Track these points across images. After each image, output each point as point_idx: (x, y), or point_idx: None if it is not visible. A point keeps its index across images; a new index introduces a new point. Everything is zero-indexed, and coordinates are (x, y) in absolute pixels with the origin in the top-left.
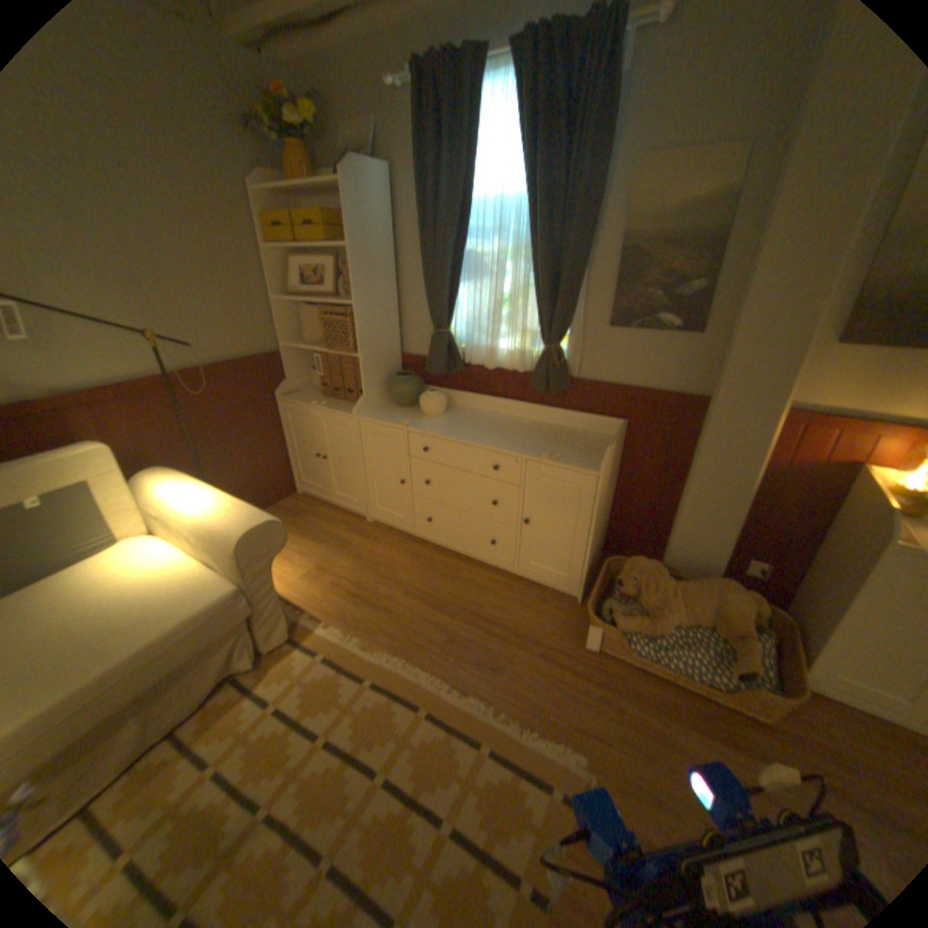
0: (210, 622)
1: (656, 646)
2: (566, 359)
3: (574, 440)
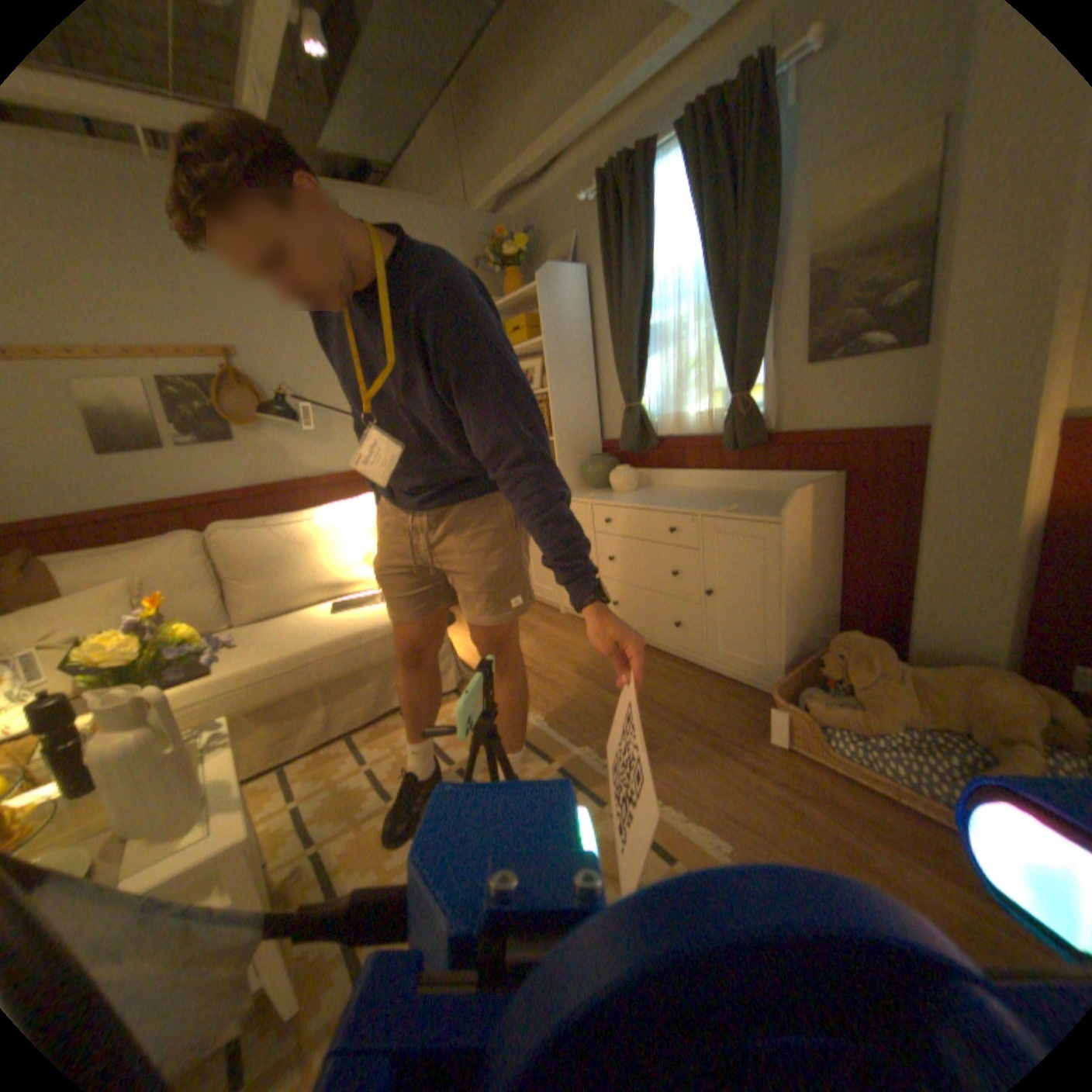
0: (385, 638)
1: (869, 747)
2: (764, 411)
3: (772, 499)
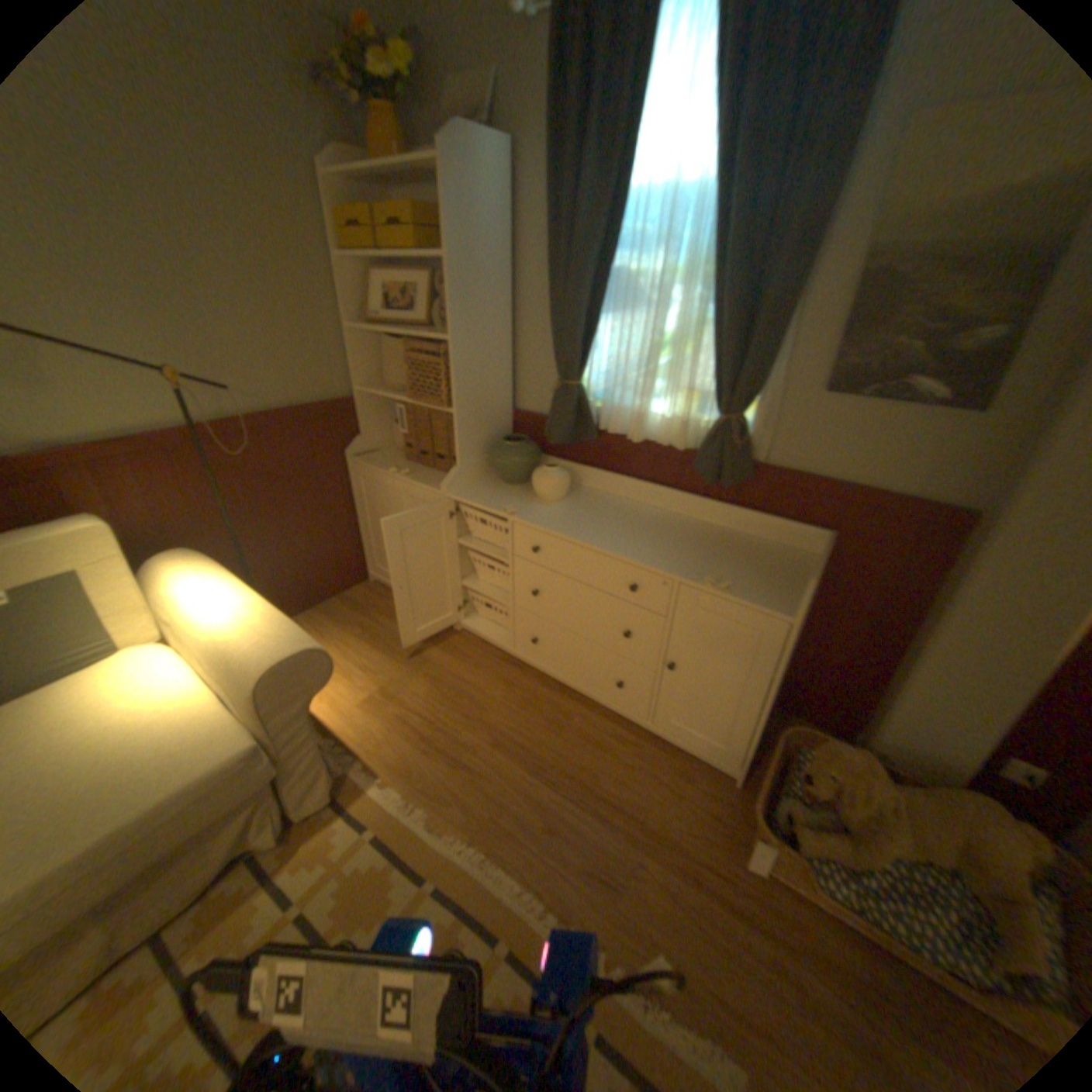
0: (211, 795)
1: (861, 890)
2: (751, 435)
3: (752, 555)
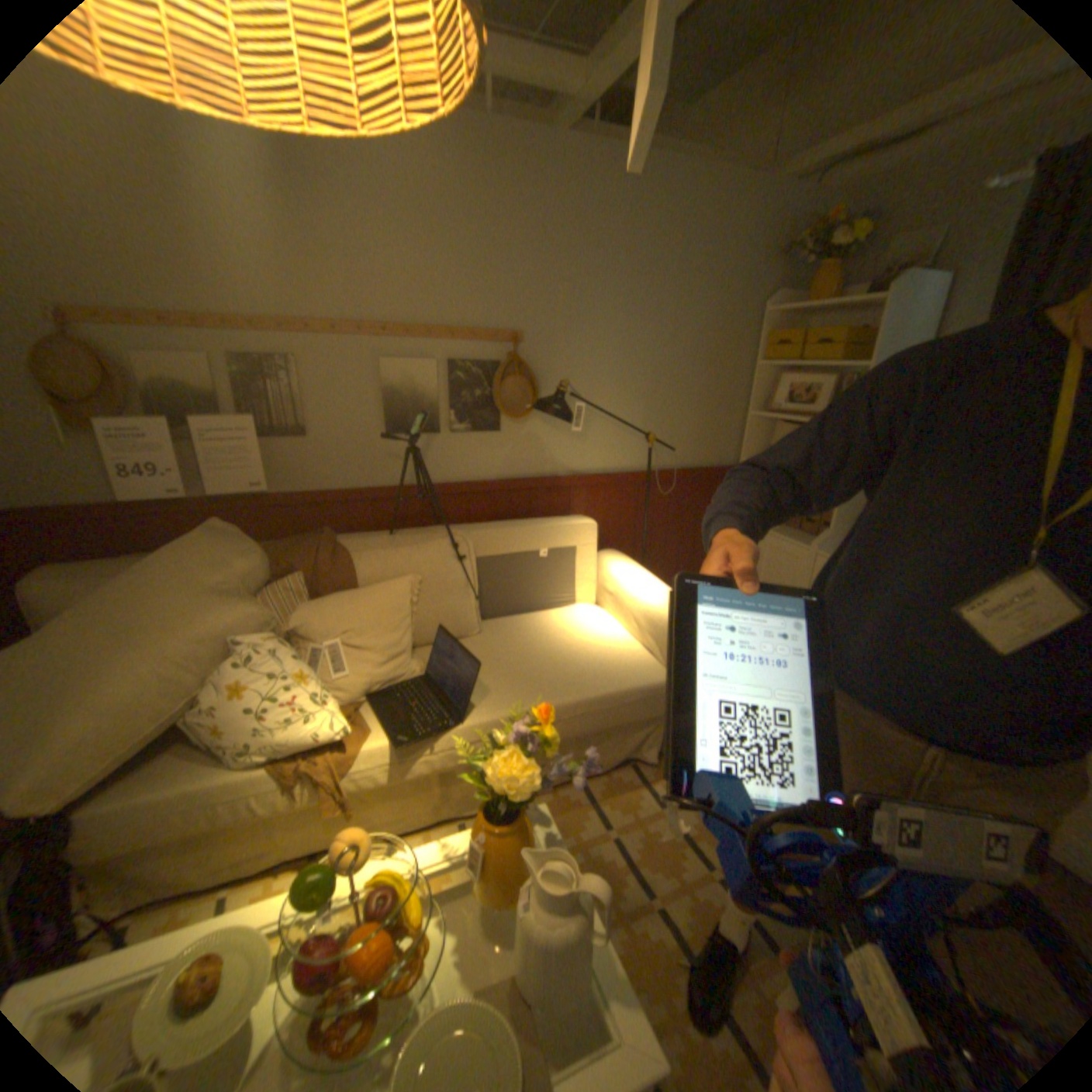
0: (648, 701)
1: None
2: None
3: None
